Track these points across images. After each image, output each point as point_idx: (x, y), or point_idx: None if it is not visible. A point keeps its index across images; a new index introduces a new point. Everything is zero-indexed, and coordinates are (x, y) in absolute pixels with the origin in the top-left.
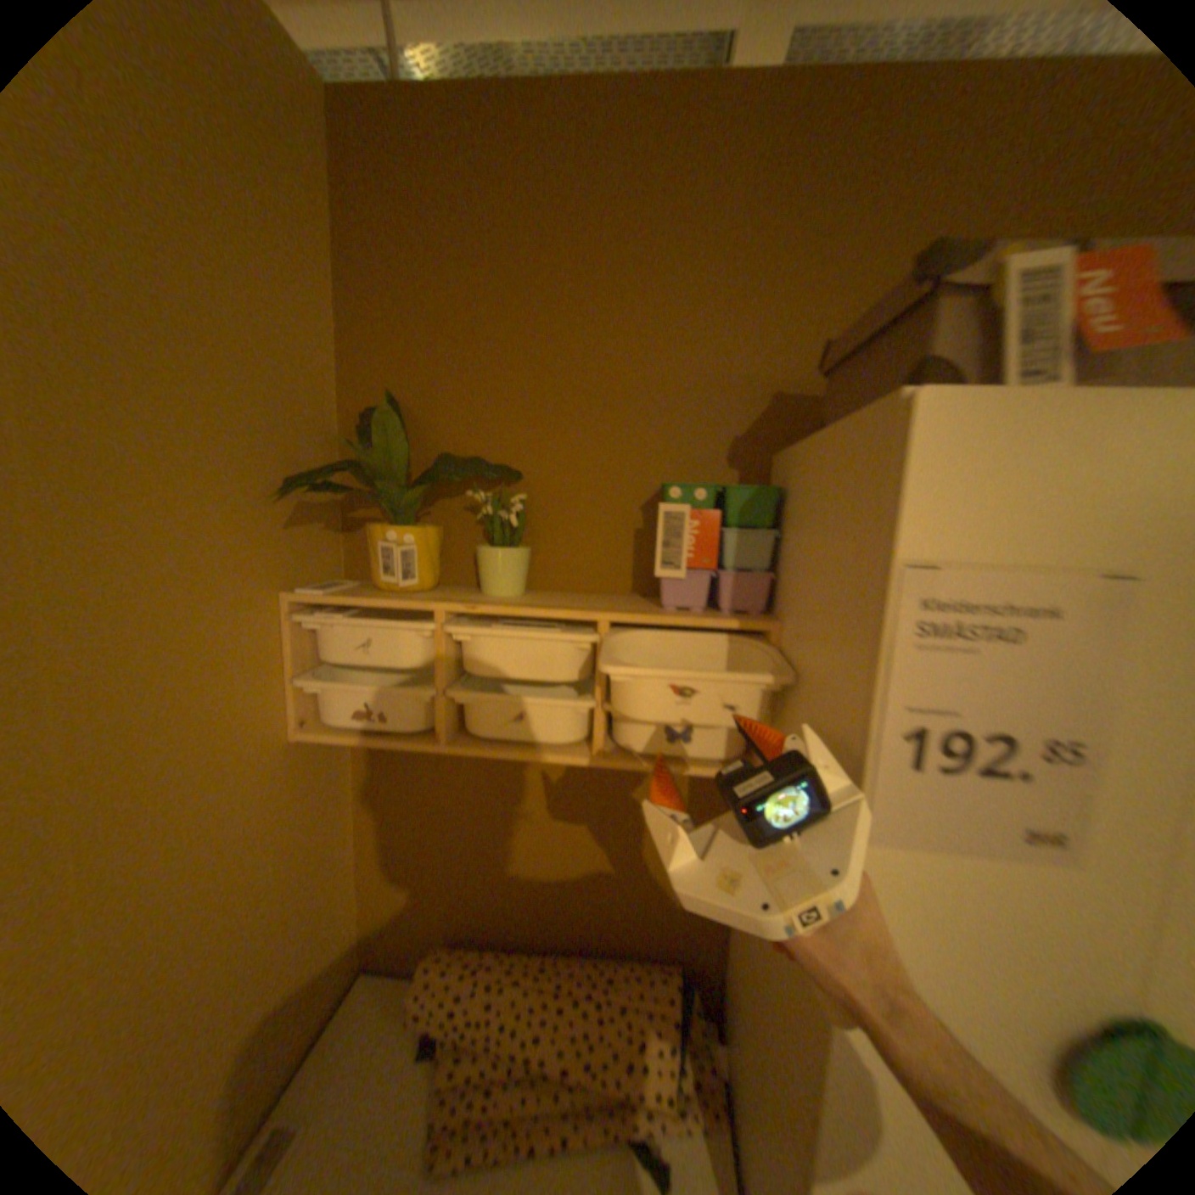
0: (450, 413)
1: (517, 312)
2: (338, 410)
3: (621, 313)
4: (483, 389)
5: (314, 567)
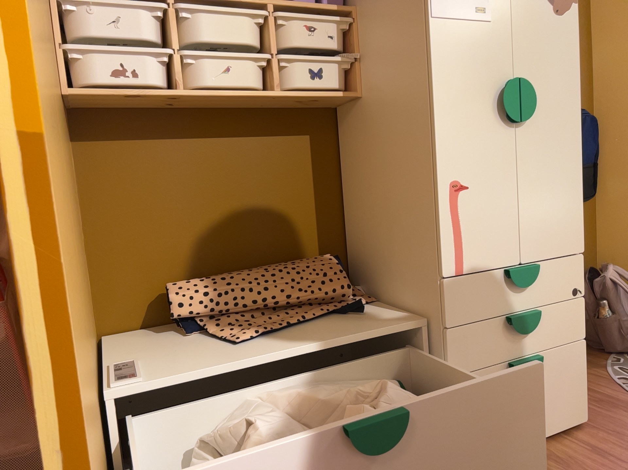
0: None
1: None
2: None
3: None
4: None
5: None
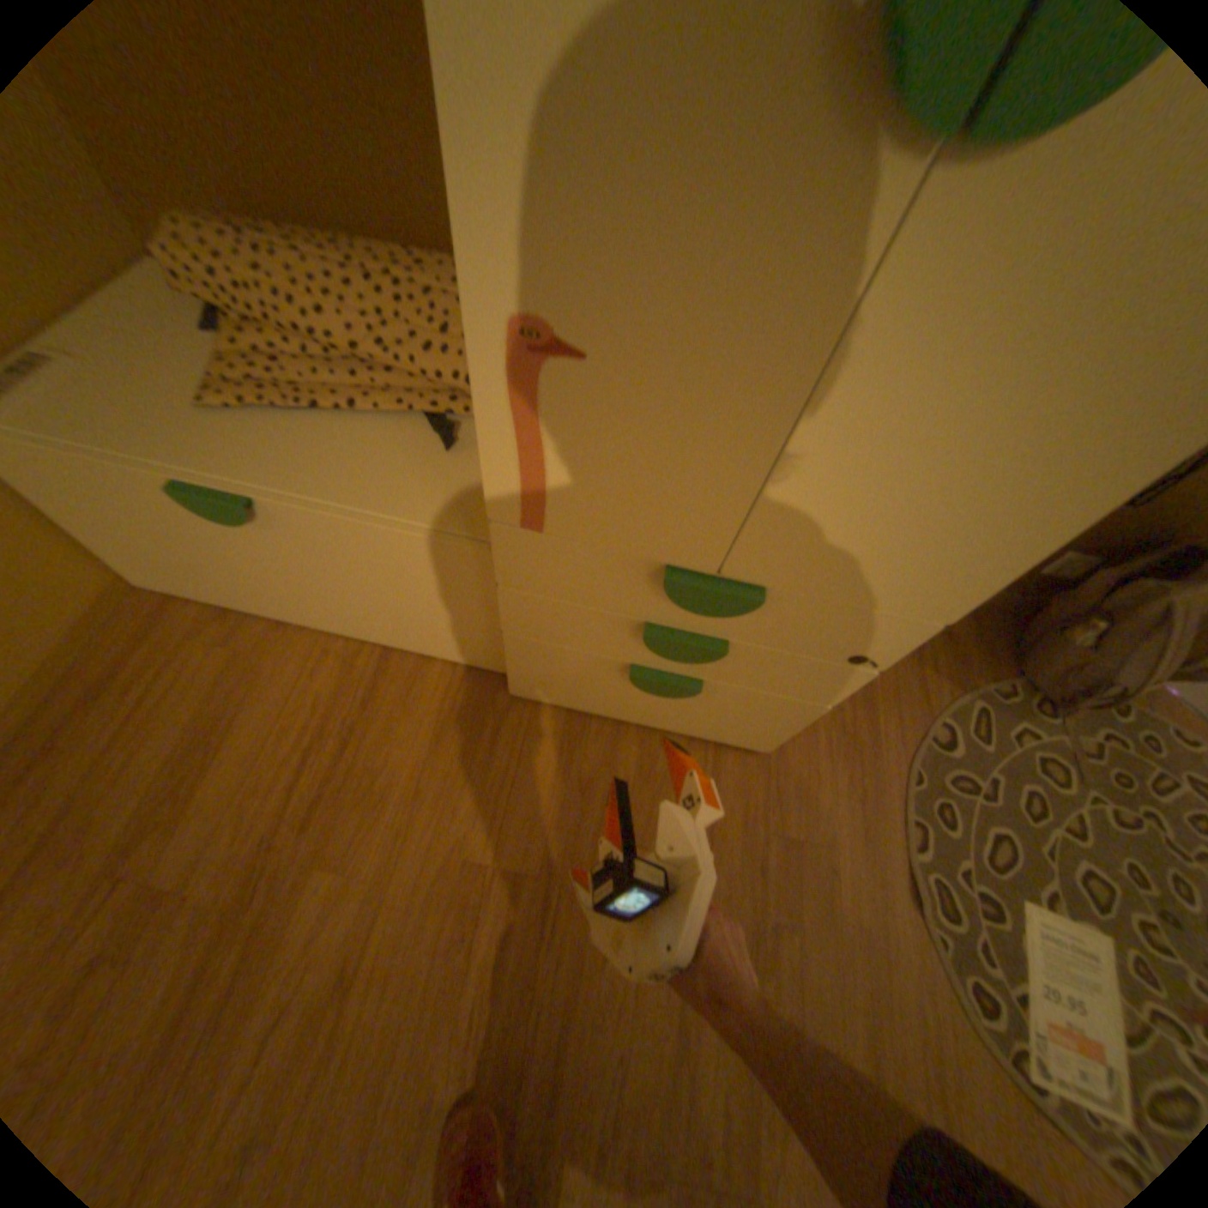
0: None
1: None
2: None
3: None
4: None
5: None
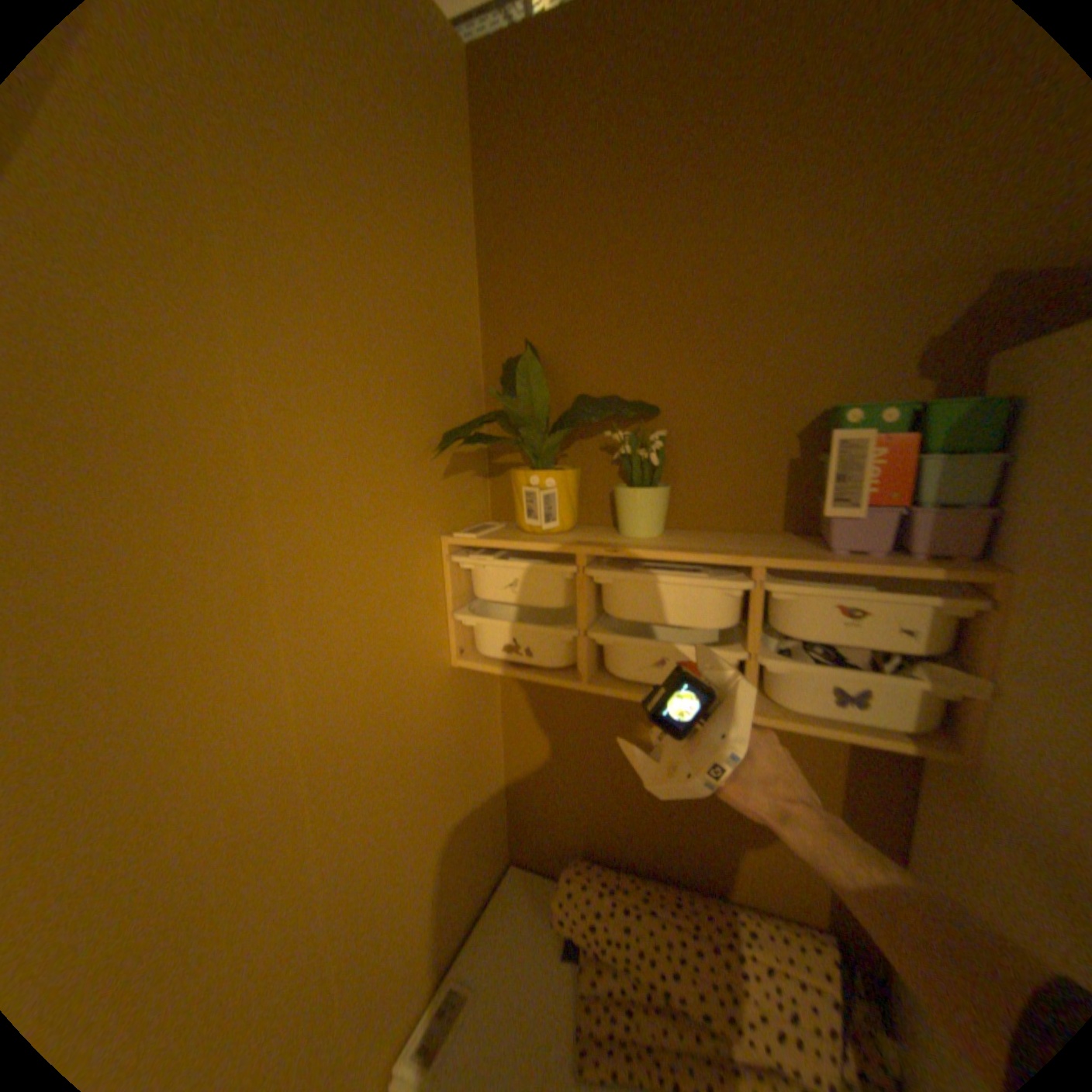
0: (585, 352)
1: (654, 233)
2: (483, 363)
3: (778, 209)
4: (617, 323)
5: (467, 510)
